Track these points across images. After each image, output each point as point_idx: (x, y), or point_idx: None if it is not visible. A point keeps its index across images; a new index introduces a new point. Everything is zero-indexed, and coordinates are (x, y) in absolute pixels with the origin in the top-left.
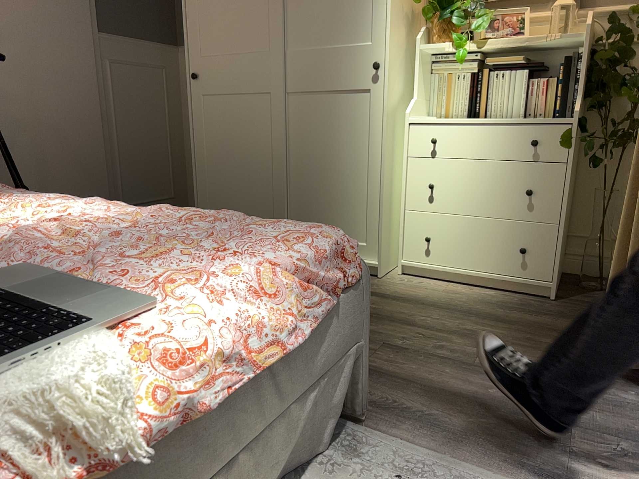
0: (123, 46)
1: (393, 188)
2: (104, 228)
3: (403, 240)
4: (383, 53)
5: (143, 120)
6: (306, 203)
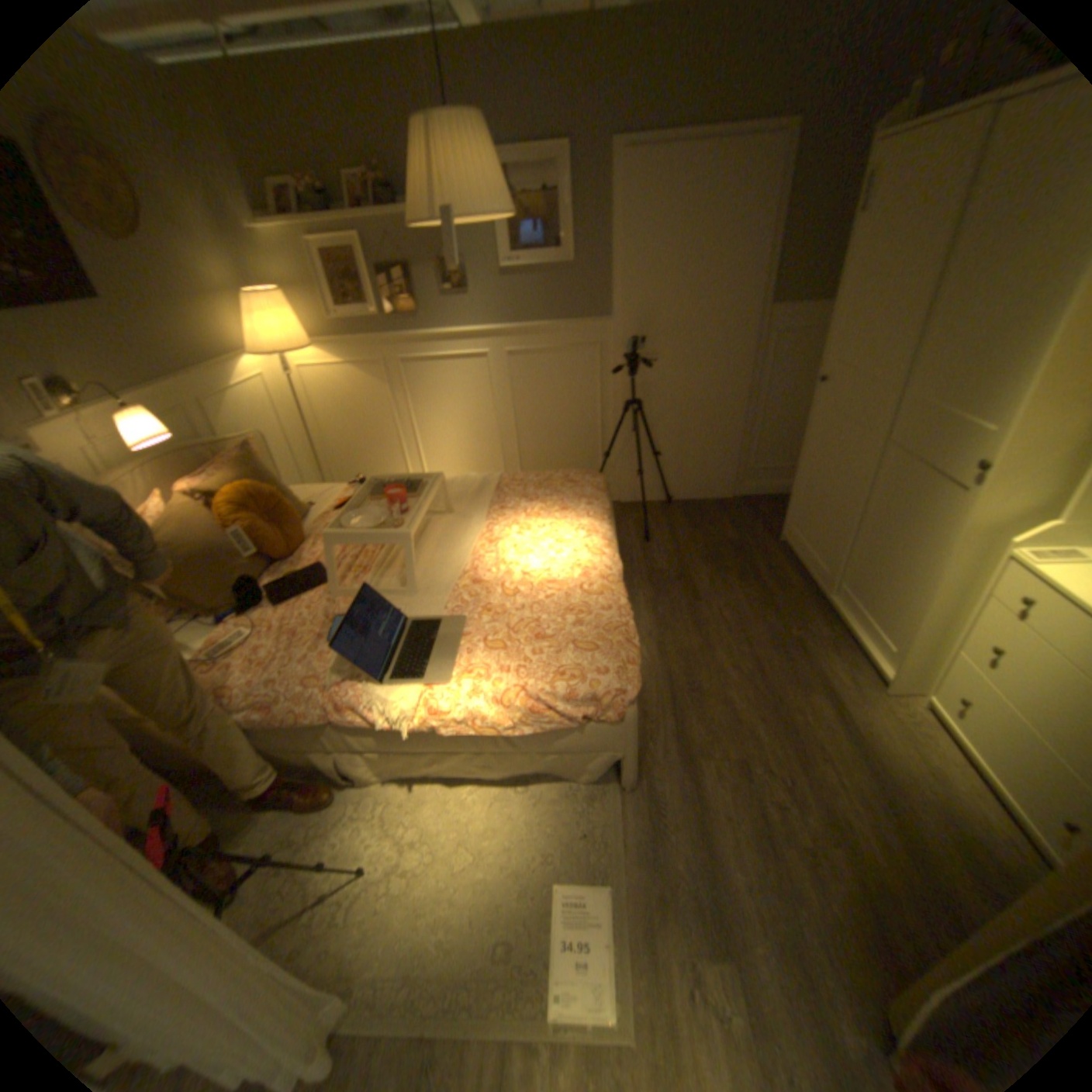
0: (798, 311)
1: (960, 615)
2: (540, 589)
3: (942, 678)
4: (1004, 451)
5: (800, 388)
6: (864, 565)
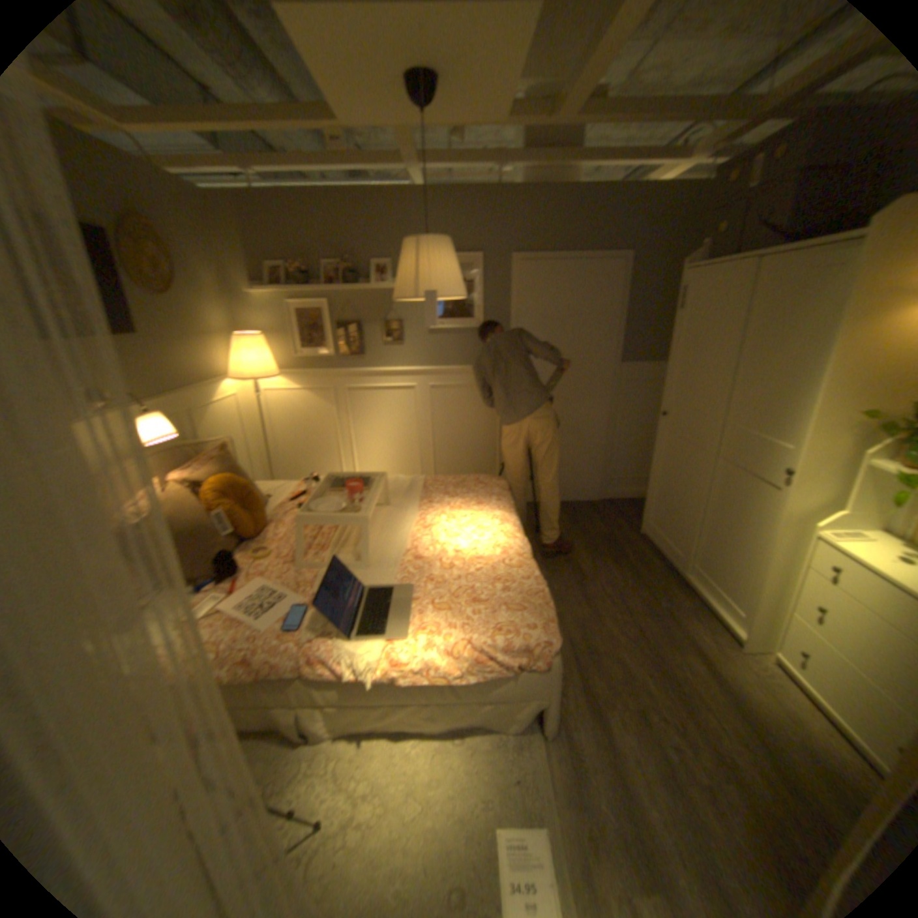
0: (638, 368)
1: (788, 585)
2: (471, 564)
3: (783, 637)
4: (801, 463)
5: (643, 421)
6: (710, 550)
